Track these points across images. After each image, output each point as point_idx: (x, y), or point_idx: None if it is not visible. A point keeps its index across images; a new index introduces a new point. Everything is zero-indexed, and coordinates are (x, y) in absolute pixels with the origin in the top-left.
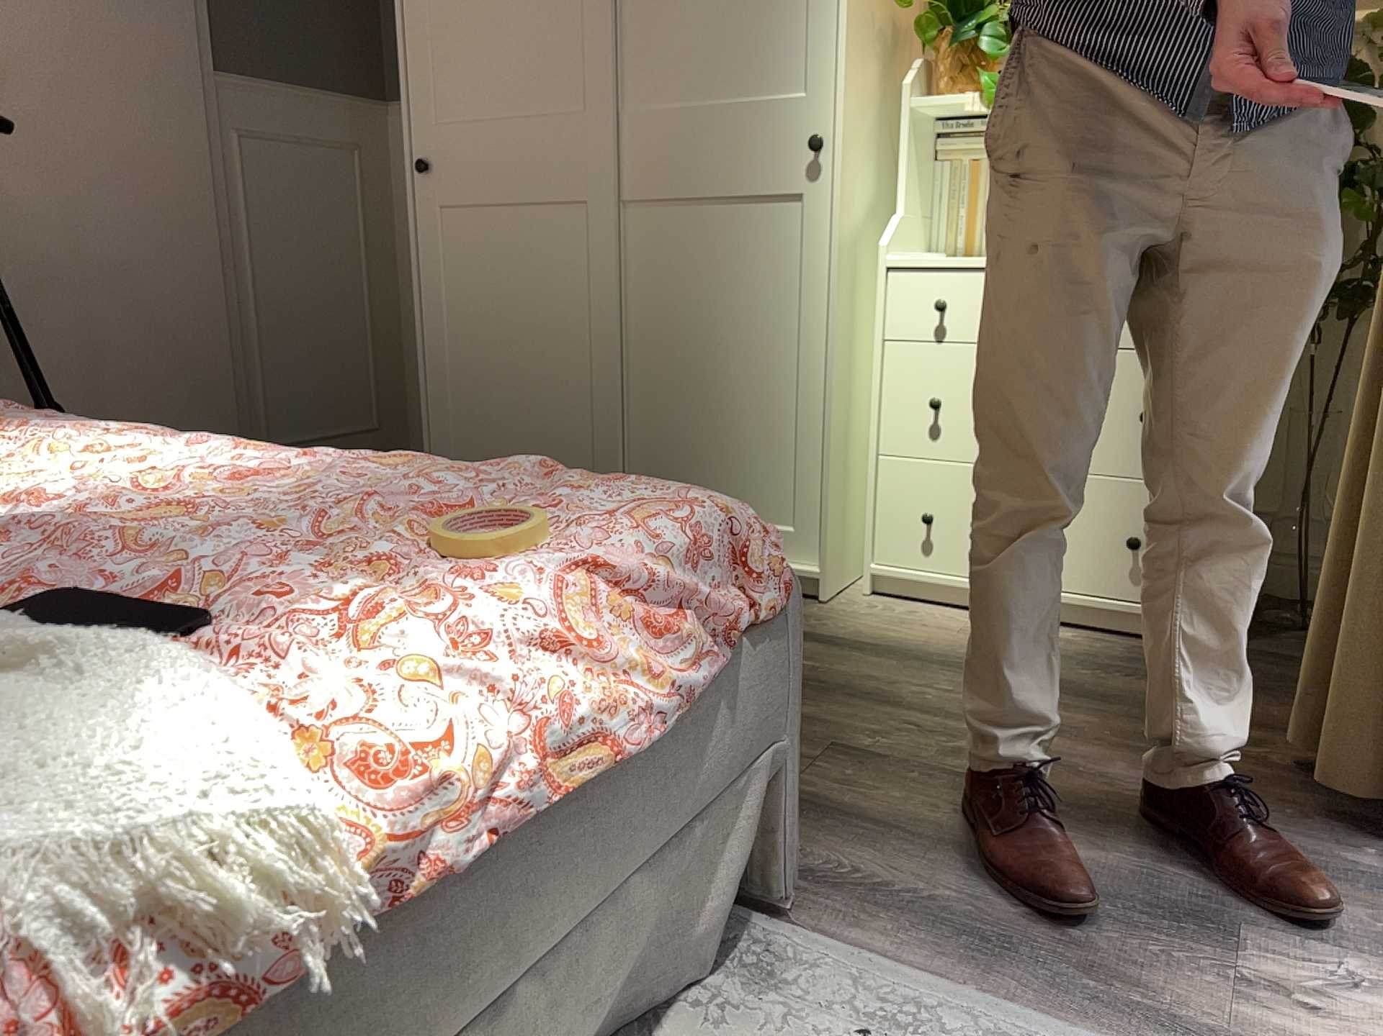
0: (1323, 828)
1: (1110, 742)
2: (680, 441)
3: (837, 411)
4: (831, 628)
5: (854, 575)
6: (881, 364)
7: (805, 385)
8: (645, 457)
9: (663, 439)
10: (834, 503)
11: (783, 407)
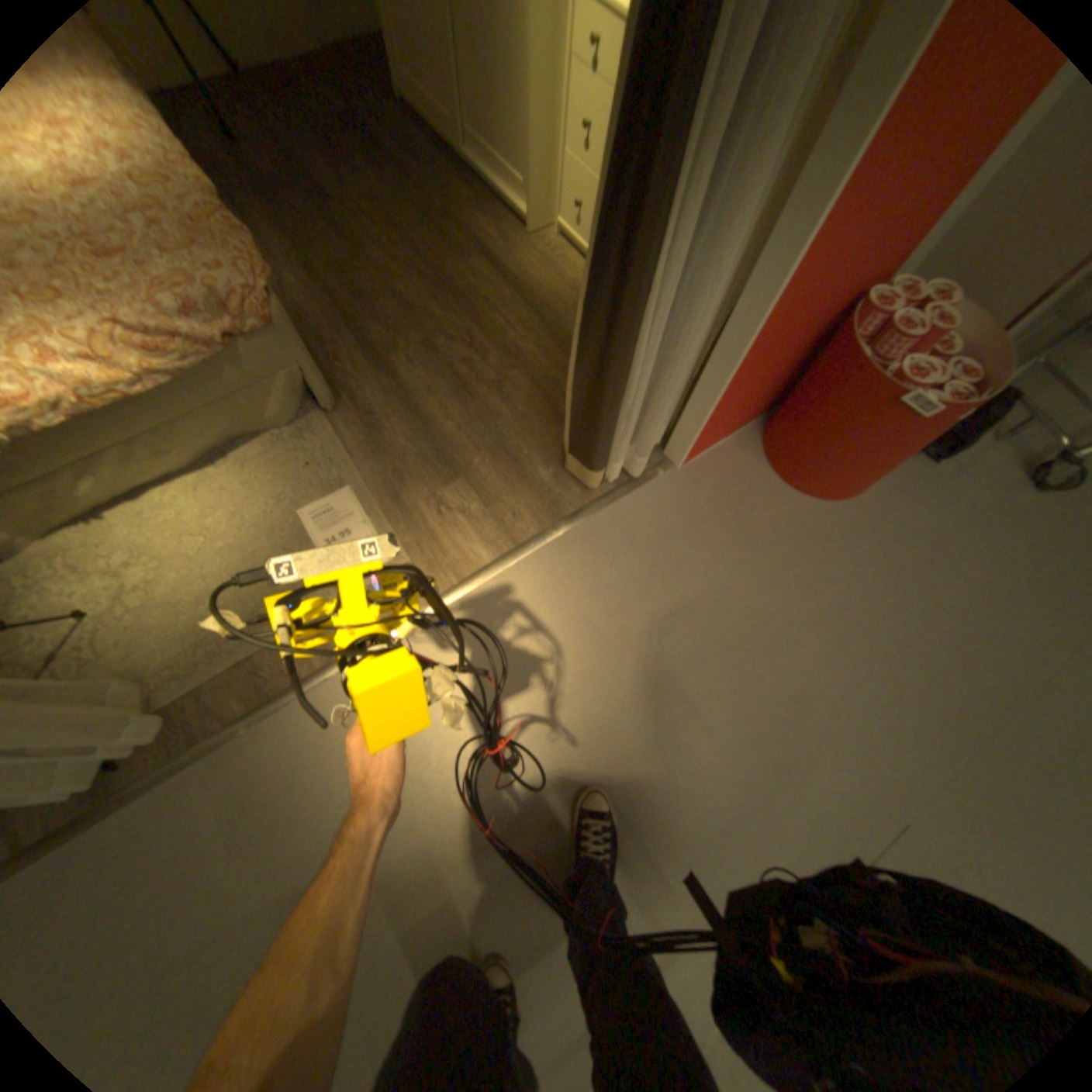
0: (559, 448)
1: (541, 375)
2: (479, 88)
3: (536, 109)
4: (511, 255)
5: (560, 216)
6: (567, 75)
7: (524, 78)
8: (467, 92)
9: (473, 83)
10: (535, 174)
11: (517, 89)
